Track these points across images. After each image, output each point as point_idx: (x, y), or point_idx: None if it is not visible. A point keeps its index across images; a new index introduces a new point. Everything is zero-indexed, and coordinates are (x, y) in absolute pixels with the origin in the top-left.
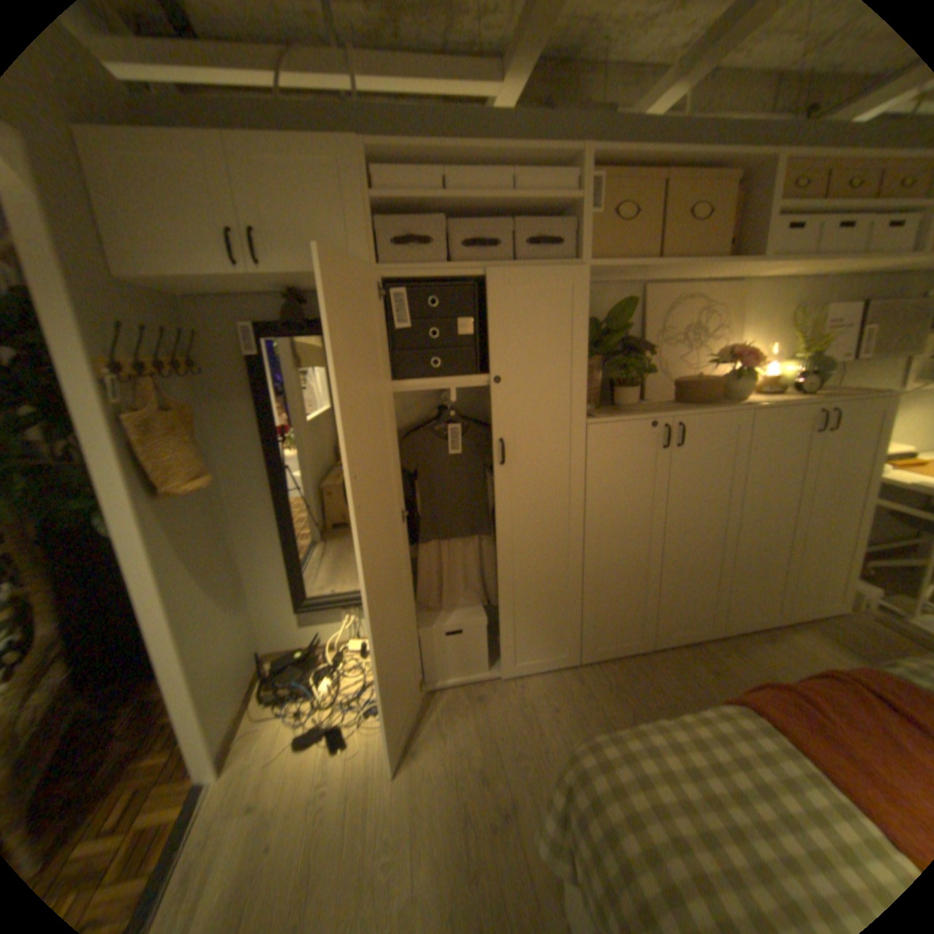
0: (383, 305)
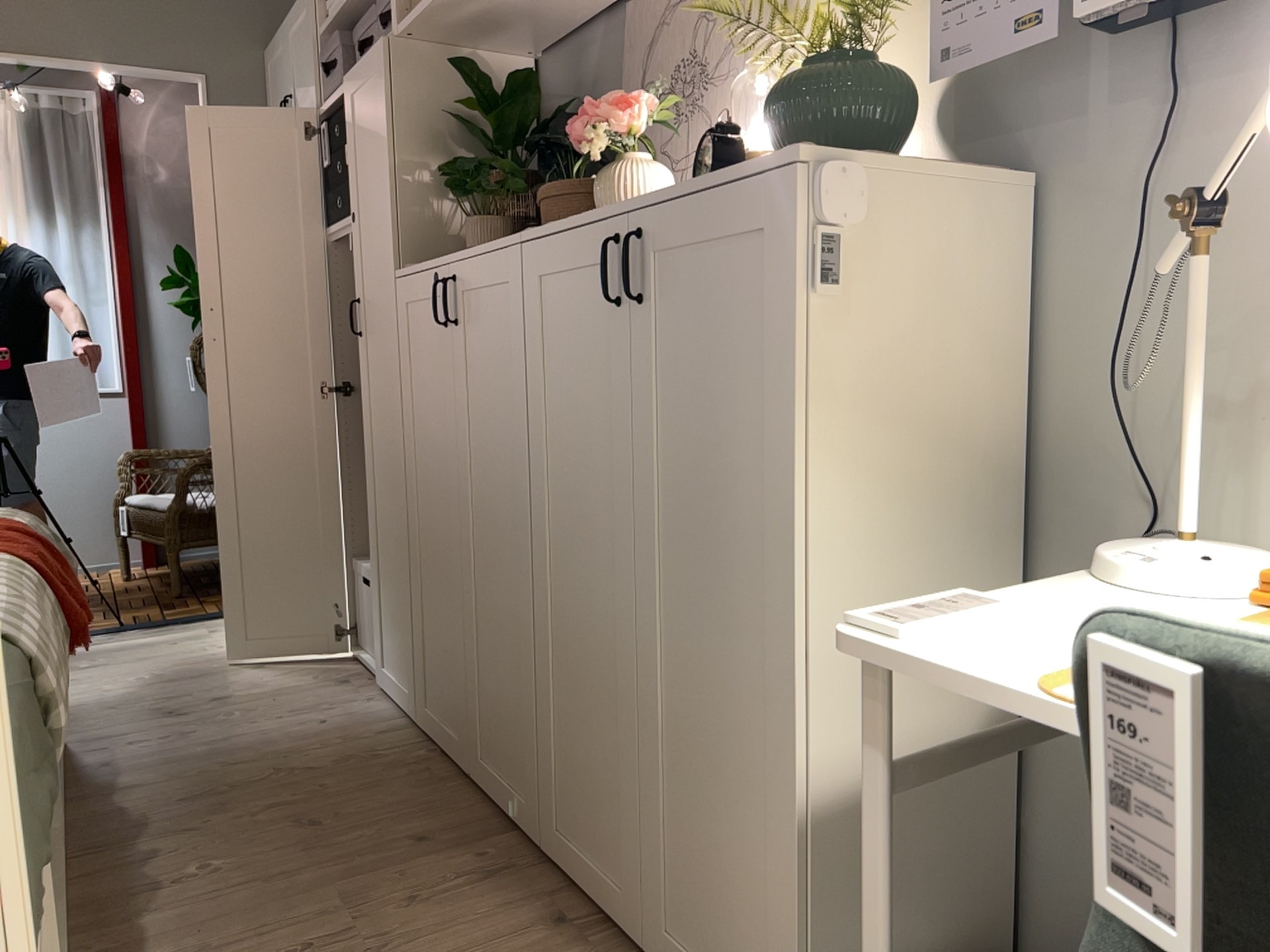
0: (314, 143)
